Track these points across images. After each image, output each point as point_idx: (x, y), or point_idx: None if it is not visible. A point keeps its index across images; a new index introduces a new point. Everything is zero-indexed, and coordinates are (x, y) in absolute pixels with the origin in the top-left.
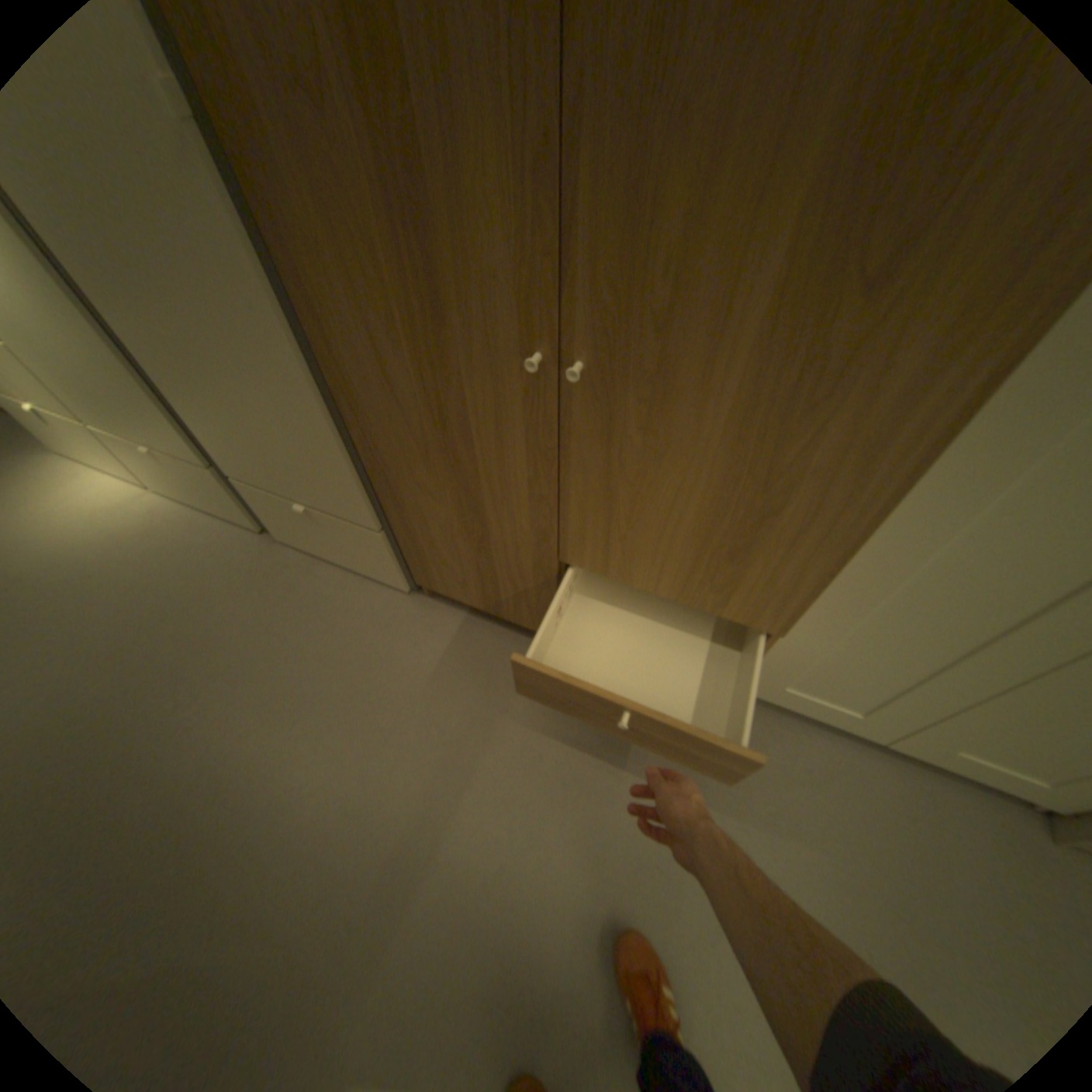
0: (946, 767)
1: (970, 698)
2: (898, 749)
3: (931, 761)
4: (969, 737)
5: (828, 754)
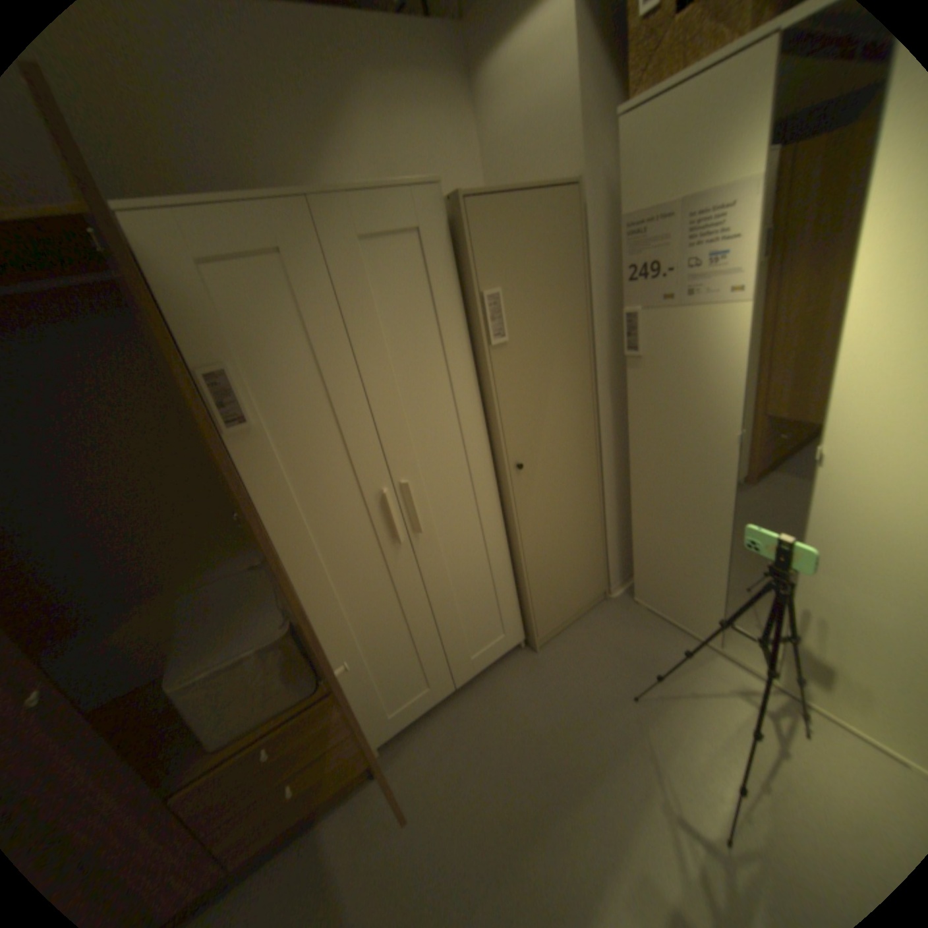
0: (479, 670)
1: (432, 636)
2: (458, 685)
3: (472, 675)
4: (459, 650)
5: (442, 726)
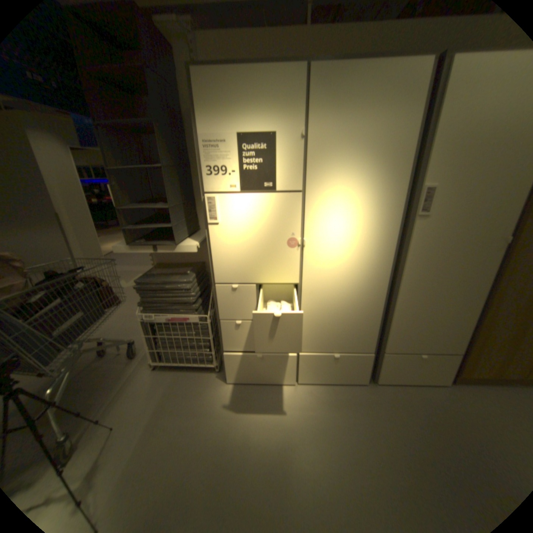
0: None
1: None
2: None
3: None
4: None
5: None
